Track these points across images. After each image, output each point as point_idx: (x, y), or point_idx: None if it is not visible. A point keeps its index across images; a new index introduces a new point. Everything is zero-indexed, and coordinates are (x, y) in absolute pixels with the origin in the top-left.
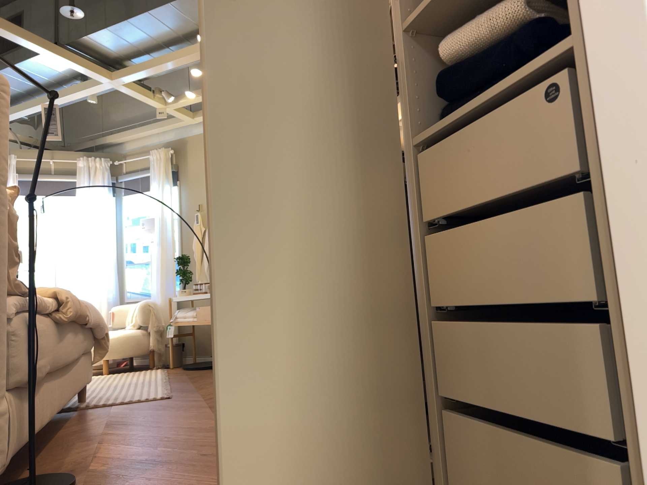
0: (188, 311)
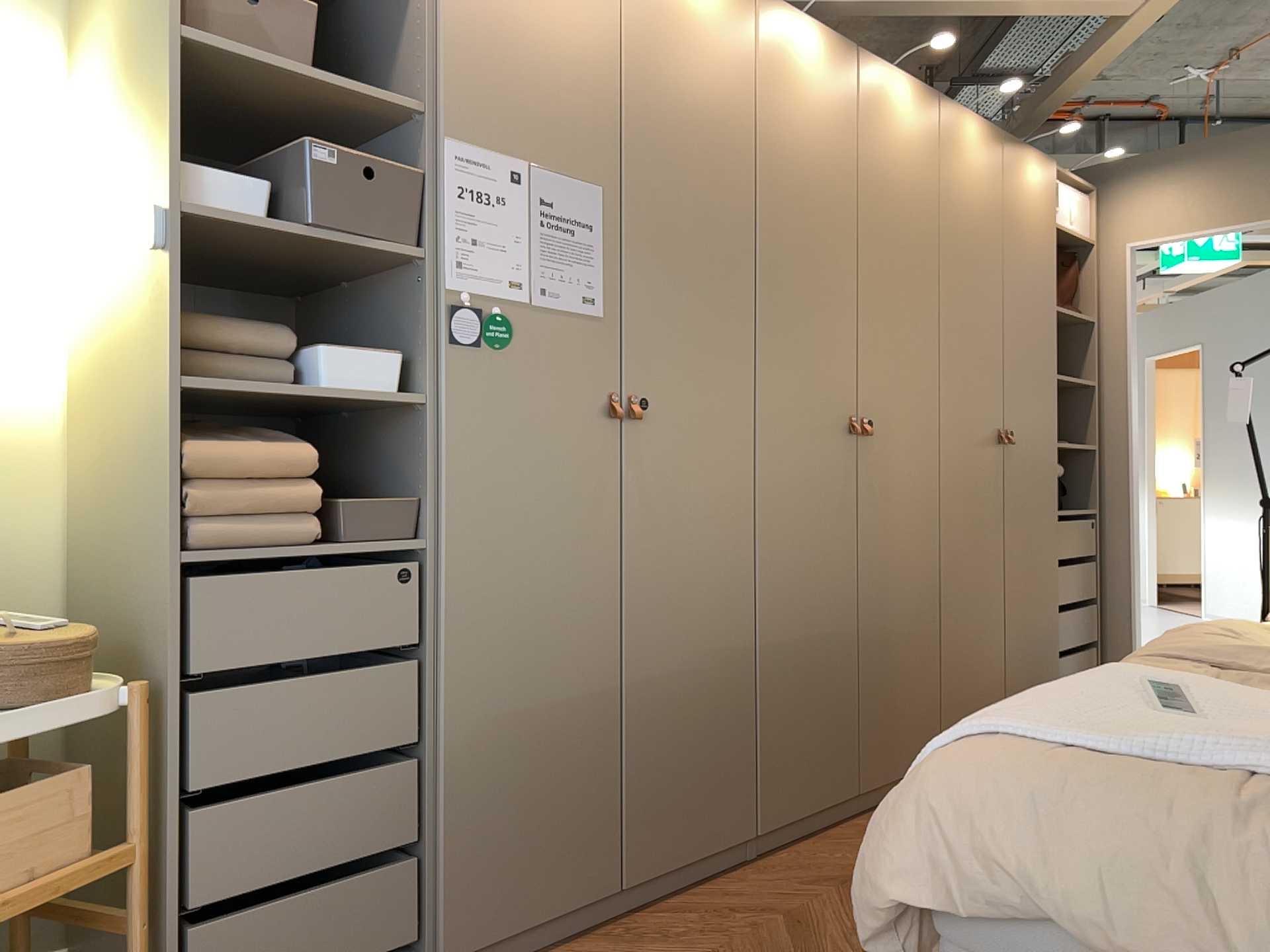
0: None
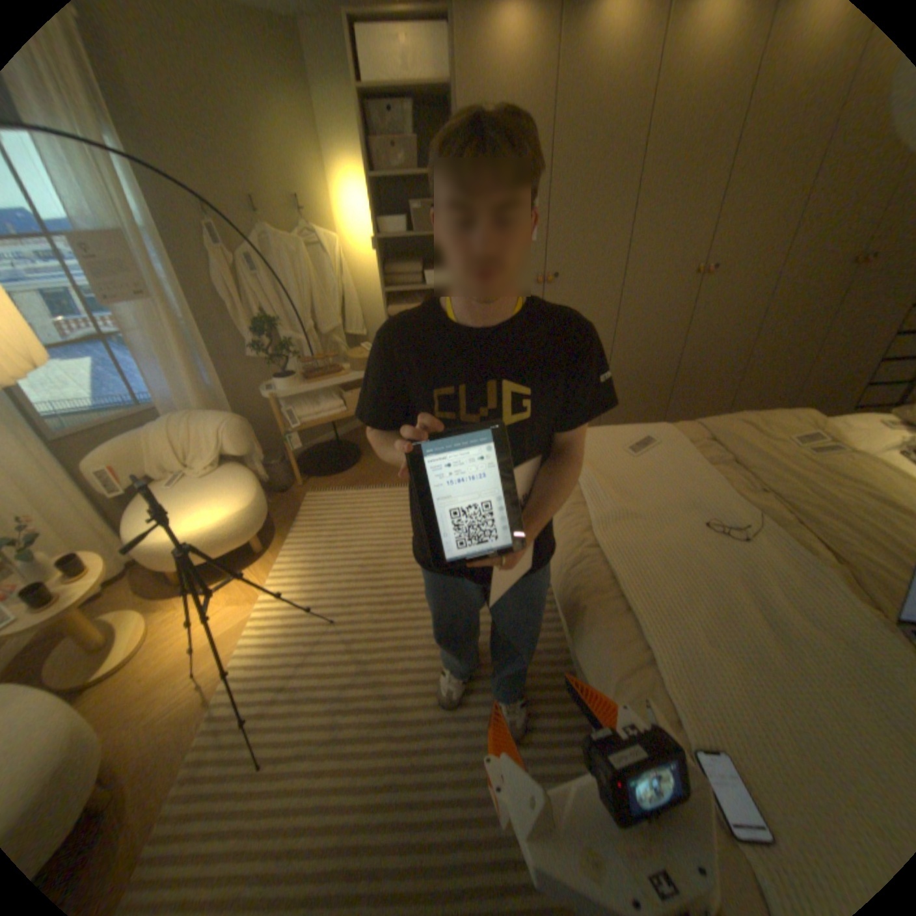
0: (310, 408)
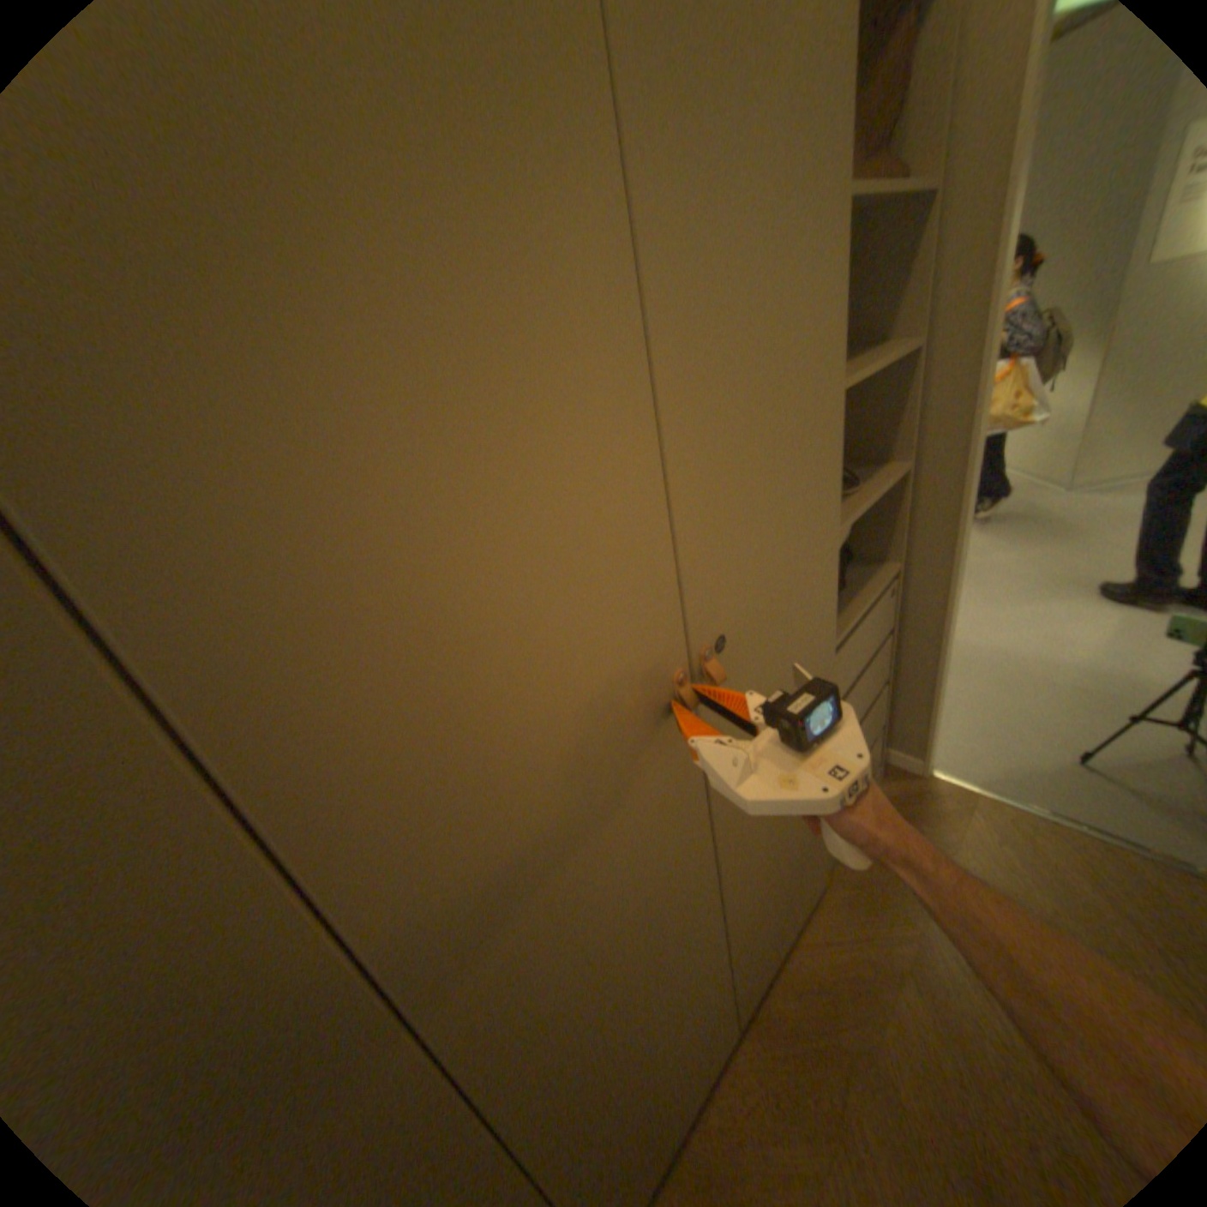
0: None
